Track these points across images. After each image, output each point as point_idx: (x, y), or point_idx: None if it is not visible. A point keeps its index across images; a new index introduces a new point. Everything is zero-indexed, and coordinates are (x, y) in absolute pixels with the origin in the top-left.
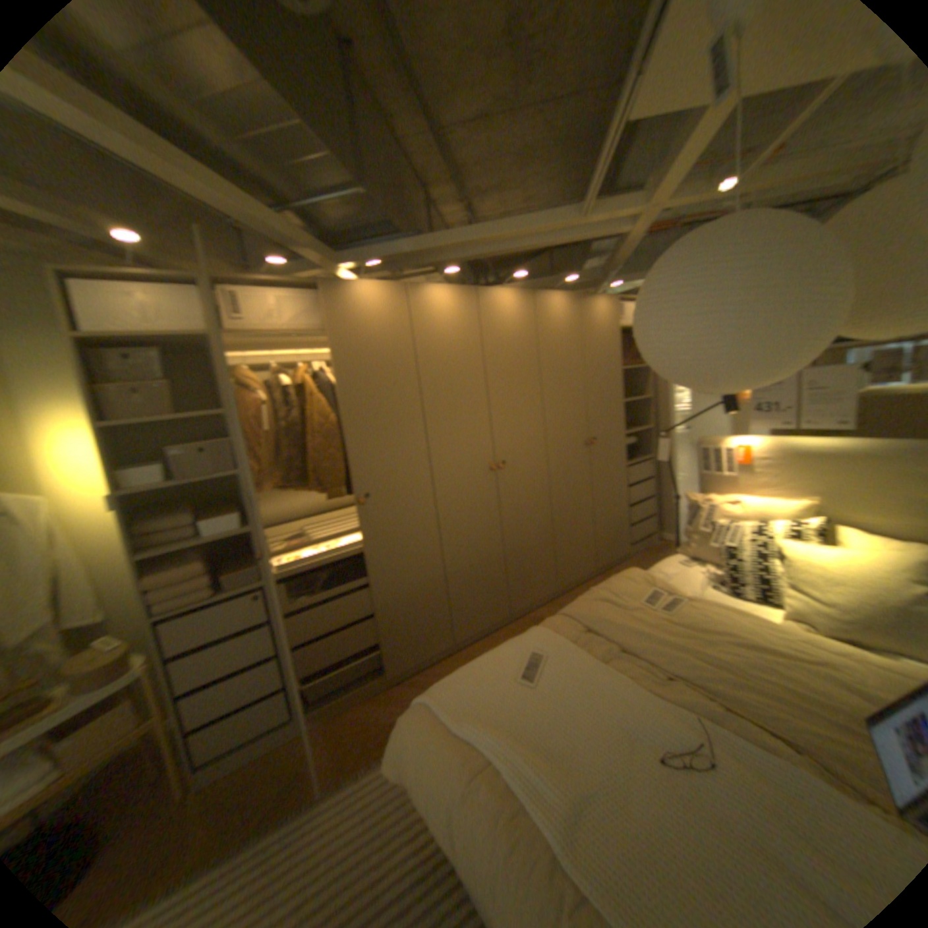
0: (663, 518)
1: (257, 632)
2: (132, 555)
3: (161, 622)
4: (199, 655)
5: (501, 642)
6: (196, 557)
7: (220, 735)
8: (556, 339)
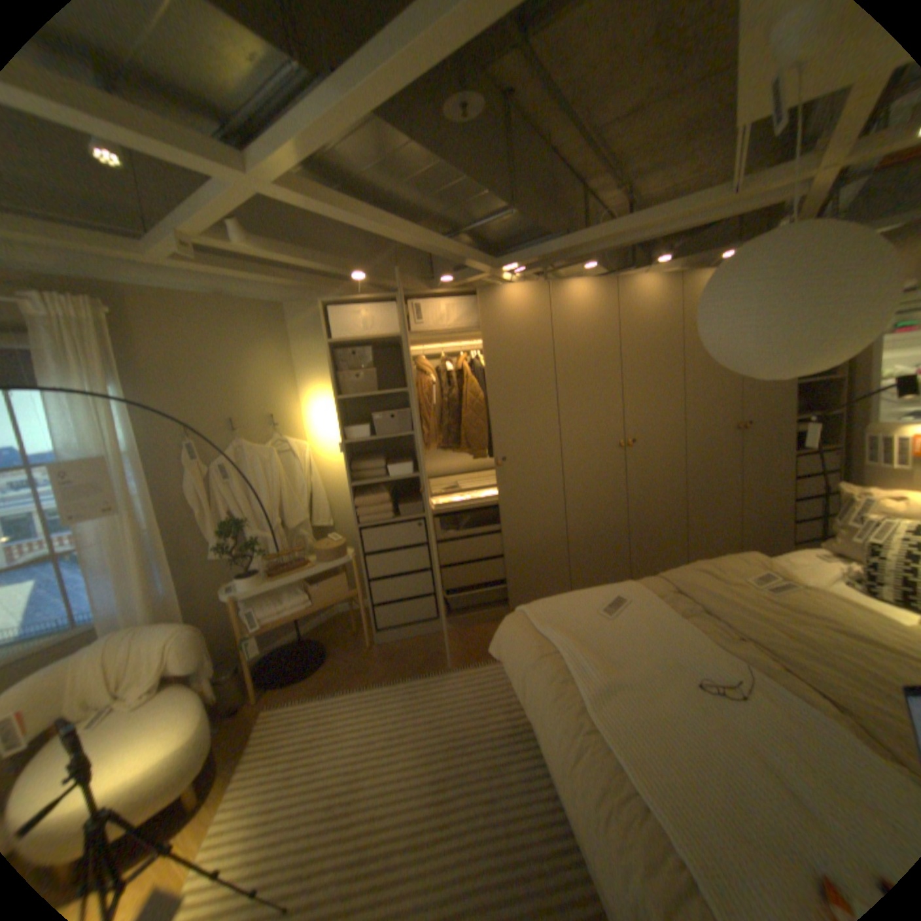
0: None
1: (421, 549)
2: (352, 483)
3: (365, 528)
4: (385, 555)
5: None
6: (387, 491)
7: (394, 612)
8: None
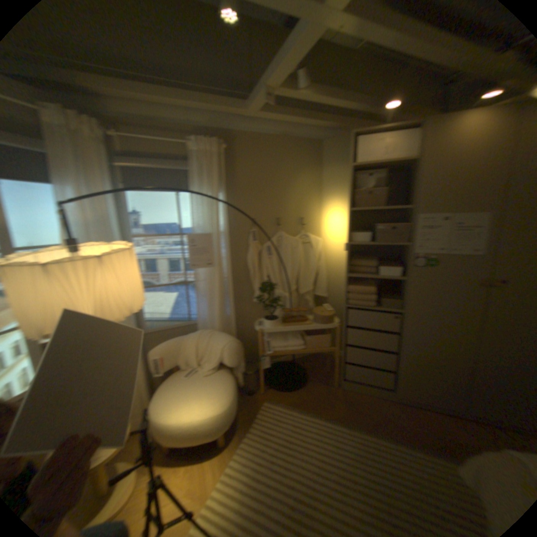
0: None
1: (393, 335)
2: (349, 273)
3: (352, 308)
4: (363, 331)
5: None
6: (374, 284)
7: (360, 373)
8: None
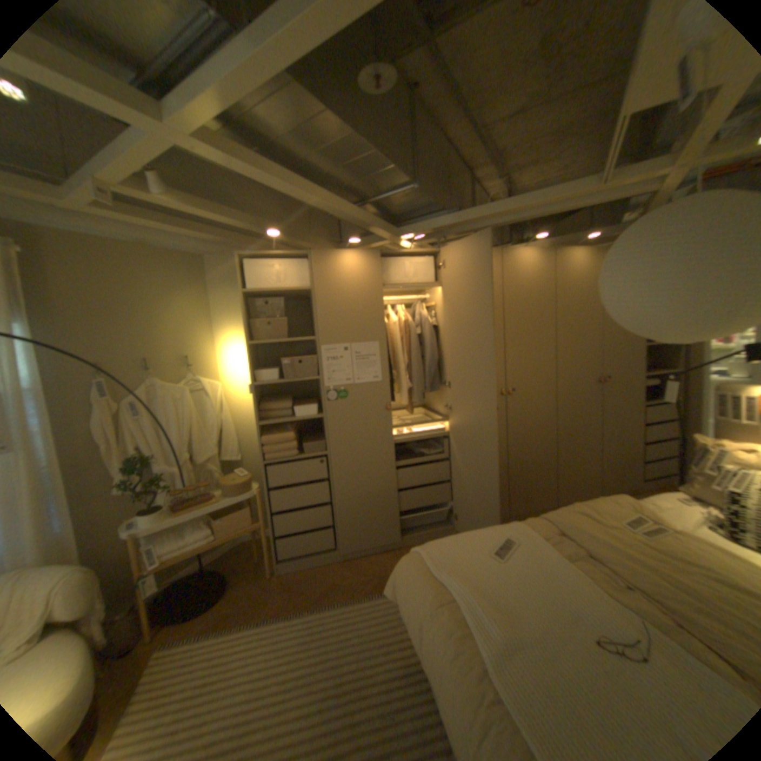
0: (688, 462)
1: (322, 483)
2: (261, 421)
3: (271, 464)
4: (289, 489)
5: None
6: (293, 429)
7: (295, 544)
8: (577, 287)
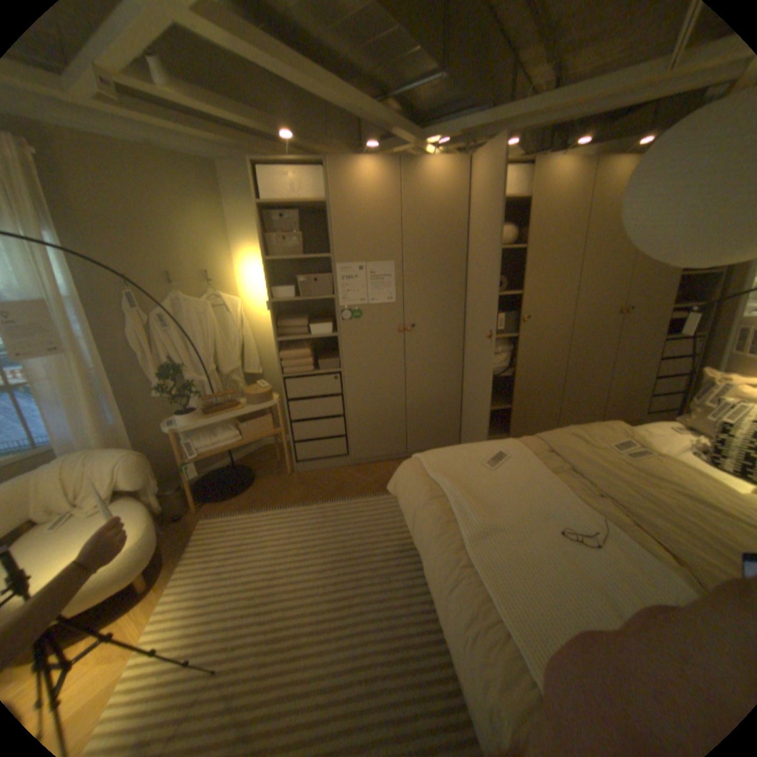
0: None
1: (337, 398)
2: (279, 337)
3: (290, 378)
4: (306, 401)
5: None
6: (310, 346)
7: (312, 448)
8: (616, 205)
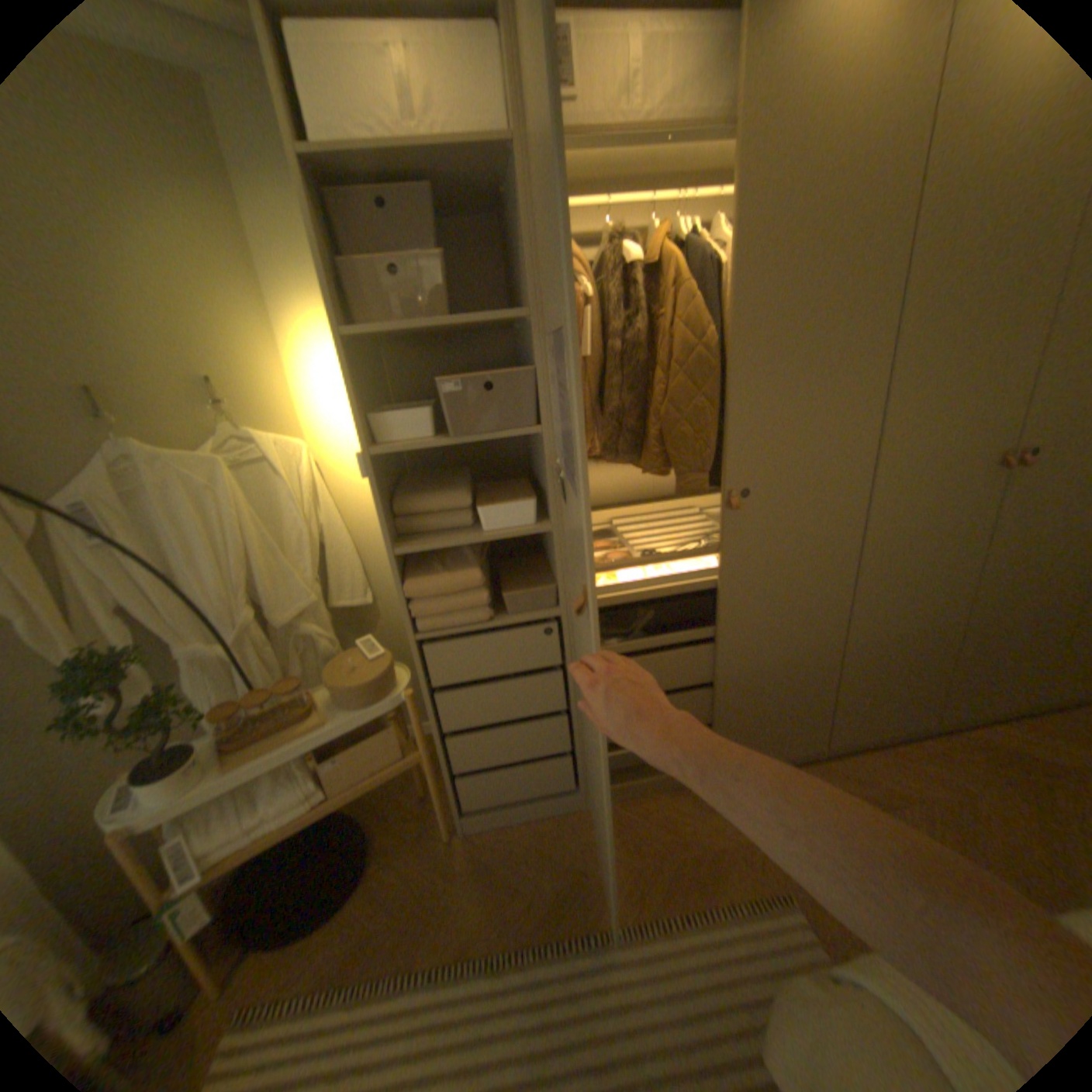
0: None
1: (549, 675)
2: (399, 541)
3: (432, 639)
4: (475, 688)
5: (919, 770)
6: (477, 552)
7: (494, 784)
8: None
